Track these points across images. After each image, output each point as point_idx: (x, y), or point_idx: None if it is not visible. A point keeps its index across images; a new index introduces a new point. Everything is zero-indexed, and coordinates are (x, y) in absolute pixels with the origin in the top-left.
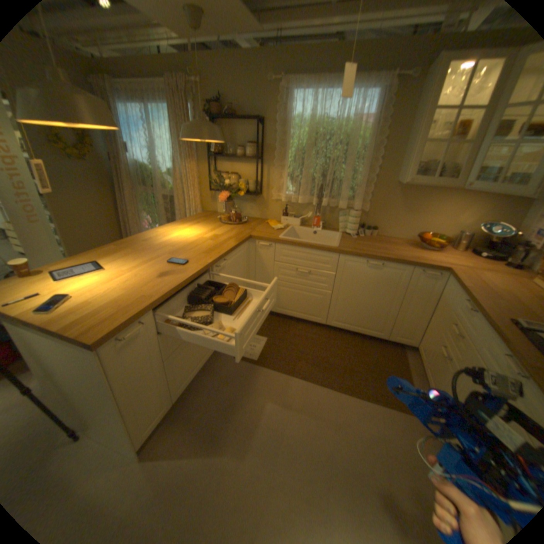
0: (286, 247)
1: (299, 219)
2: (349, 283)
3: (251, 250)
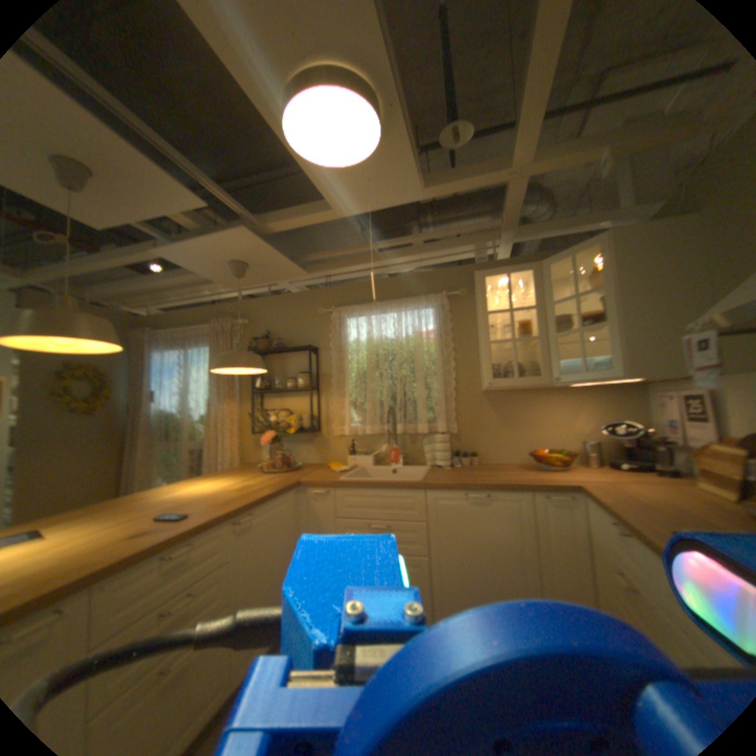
0: (351, 491)
1: (371, 455)
2: (451, 536)
3: (302, 504)
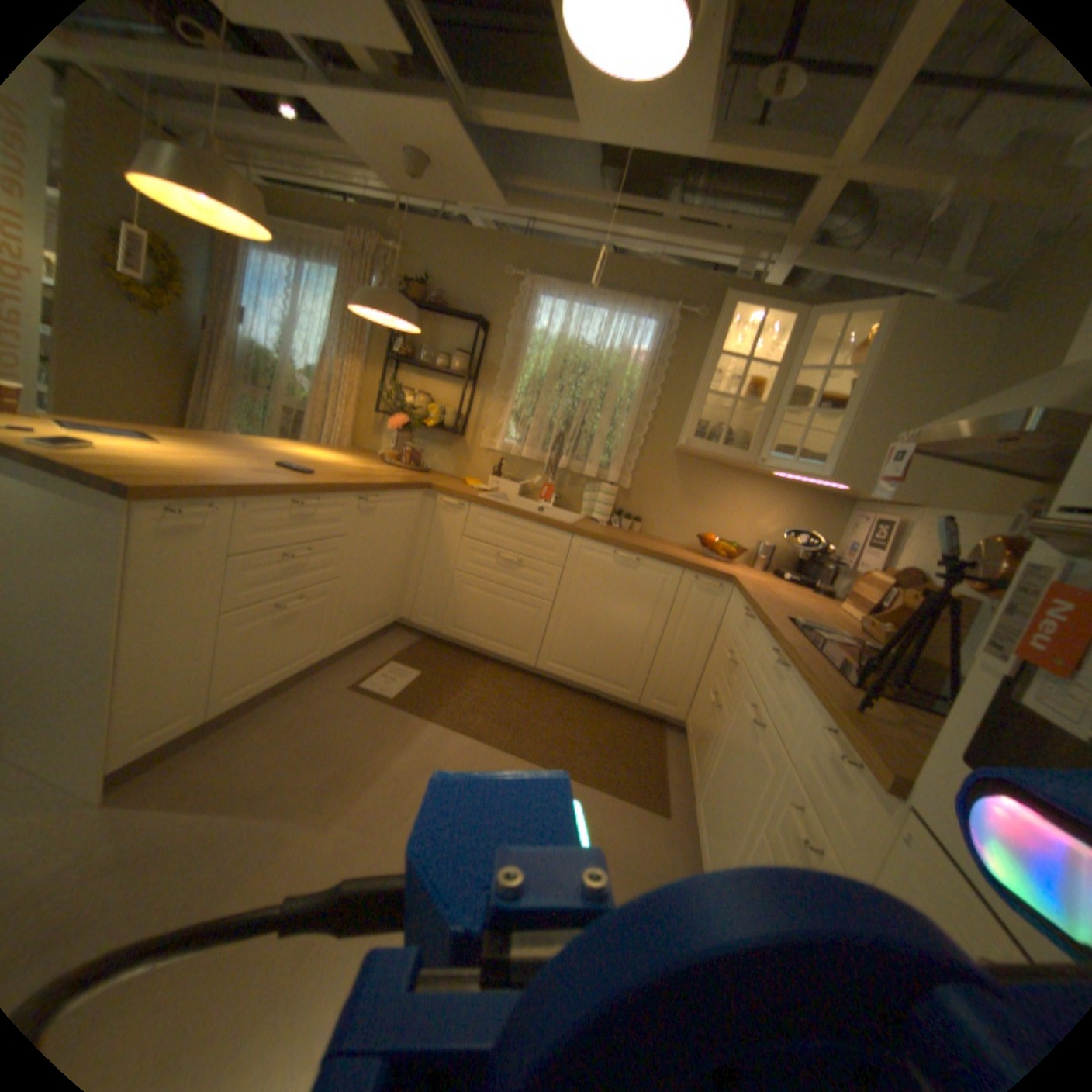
0: (488, 512)
1: (518, 485)
2: (582, 589)
3: (426, 510)
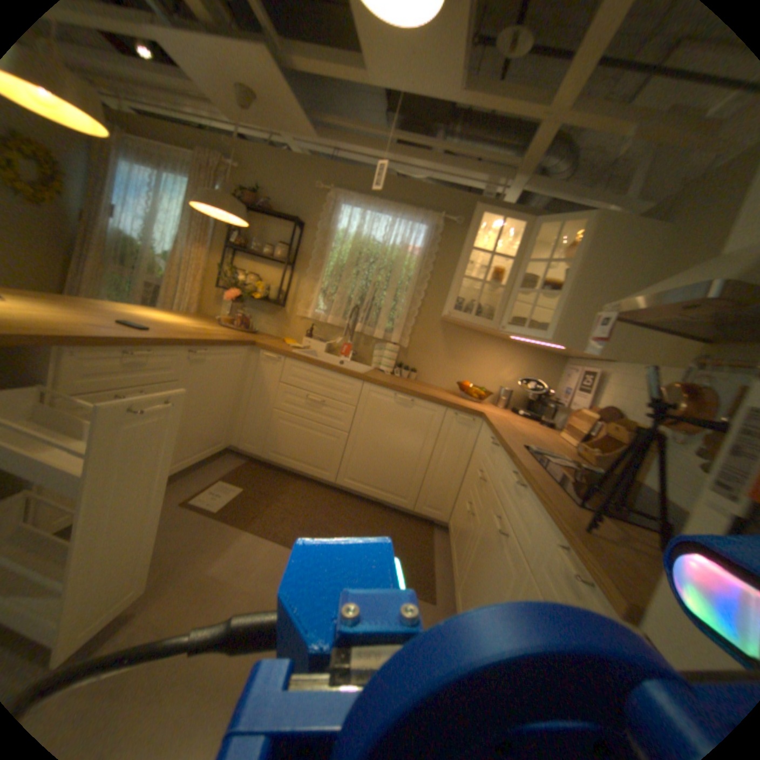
0: (298, 364)
1: (324, 344)
2: (370, 423)
3: (251, 362)
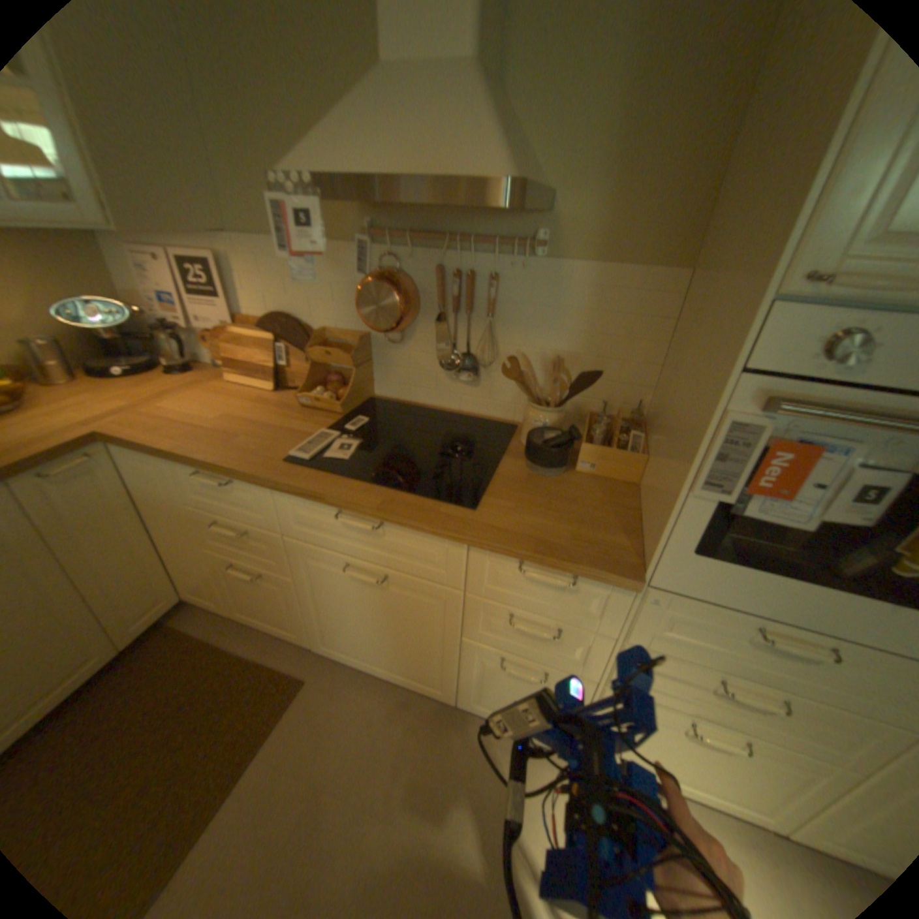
0: None
1: None
2: None
3: None
